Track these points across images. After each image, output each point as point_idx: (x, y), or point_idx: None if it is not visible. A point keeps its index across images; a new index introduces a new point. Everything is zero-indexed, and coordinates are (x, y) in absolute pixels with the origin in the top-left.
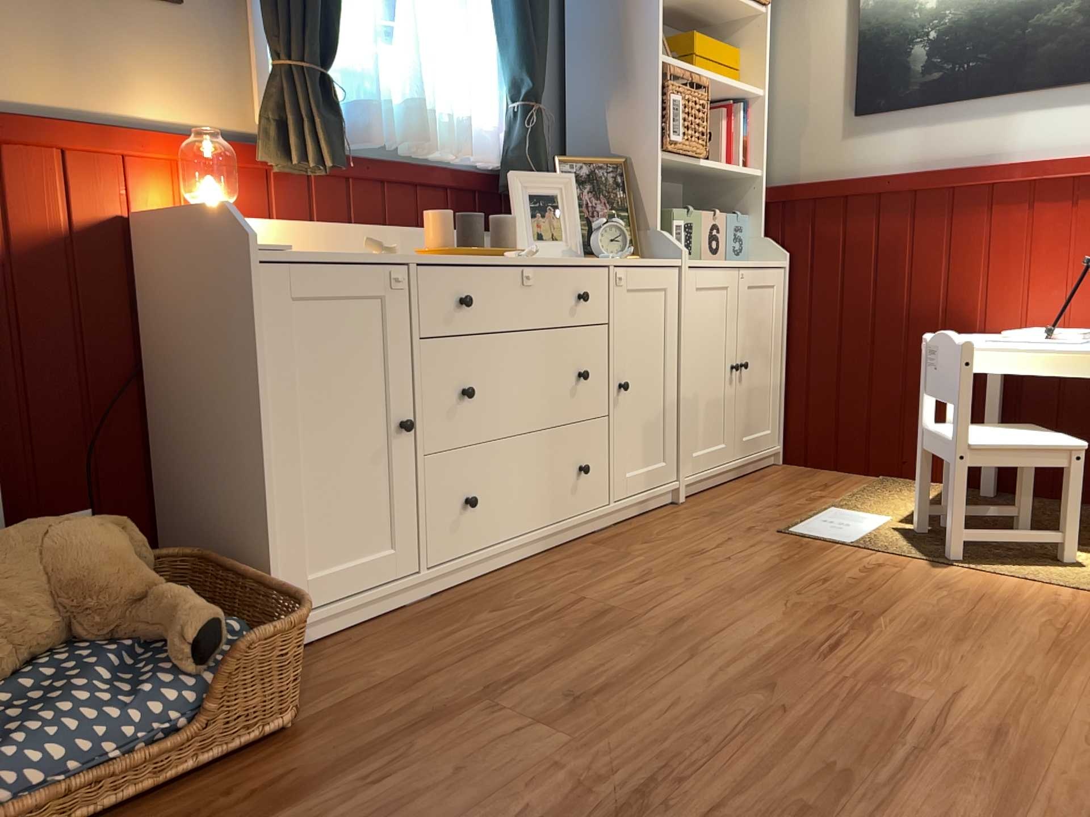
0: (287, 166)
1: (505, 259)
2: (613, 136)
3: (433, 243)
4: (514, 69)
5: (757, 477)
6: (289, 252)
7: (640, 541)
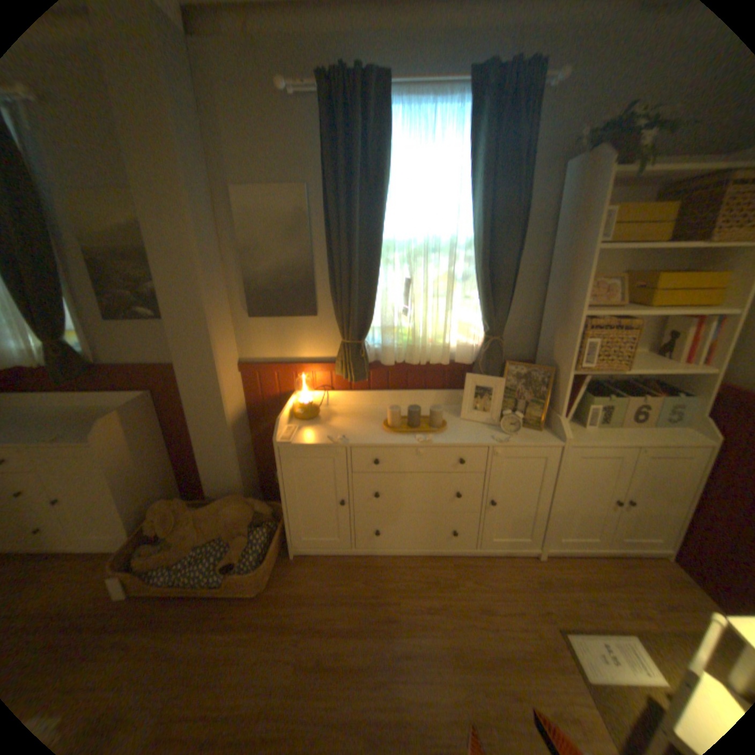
0: (346, 377)
1: (410, 443)
2: (555, 349)
3: (389, 421)
4: (483, 318)
5: (631, 566)
6: (299, 438)
7: (478, 580)
